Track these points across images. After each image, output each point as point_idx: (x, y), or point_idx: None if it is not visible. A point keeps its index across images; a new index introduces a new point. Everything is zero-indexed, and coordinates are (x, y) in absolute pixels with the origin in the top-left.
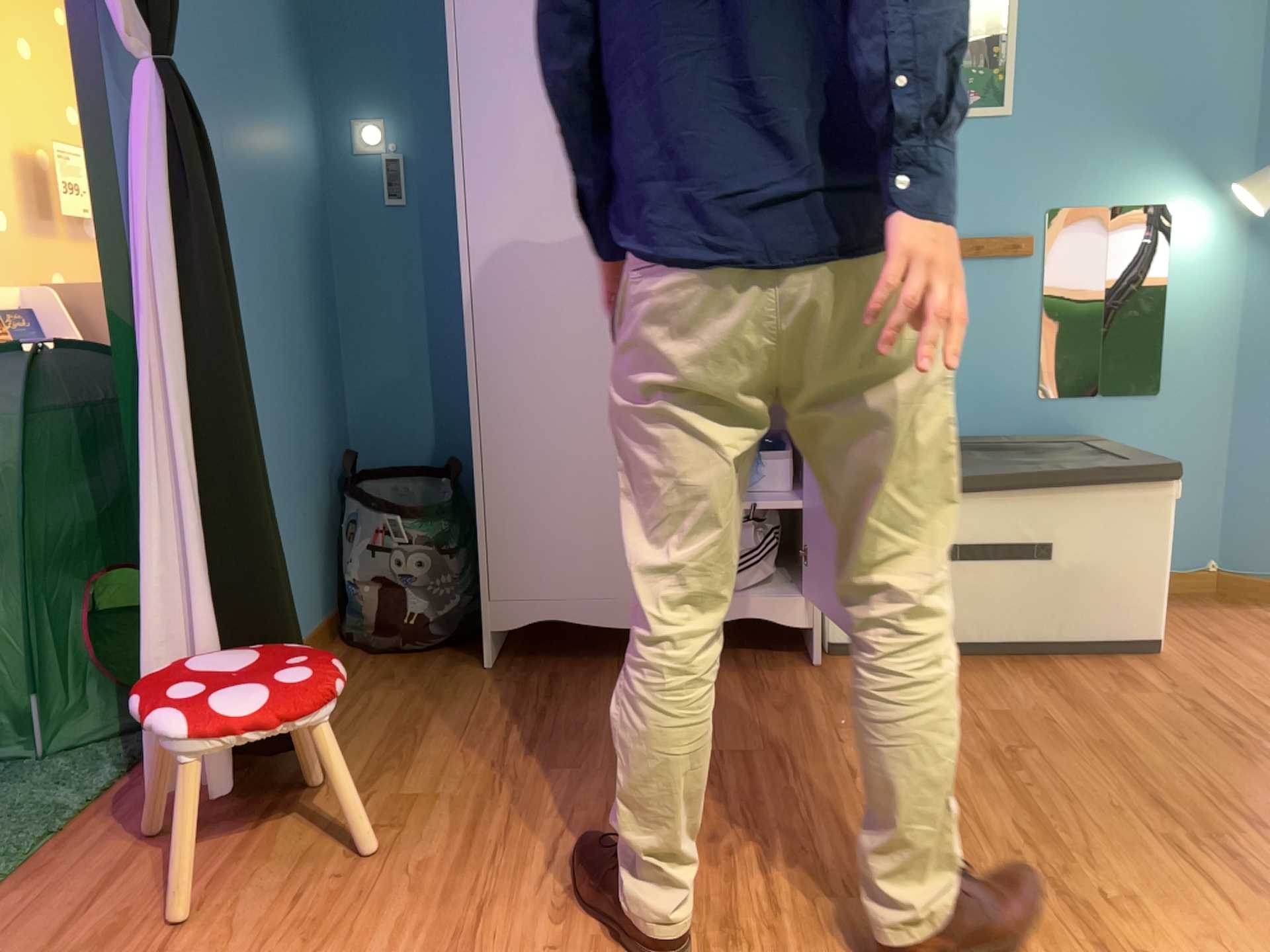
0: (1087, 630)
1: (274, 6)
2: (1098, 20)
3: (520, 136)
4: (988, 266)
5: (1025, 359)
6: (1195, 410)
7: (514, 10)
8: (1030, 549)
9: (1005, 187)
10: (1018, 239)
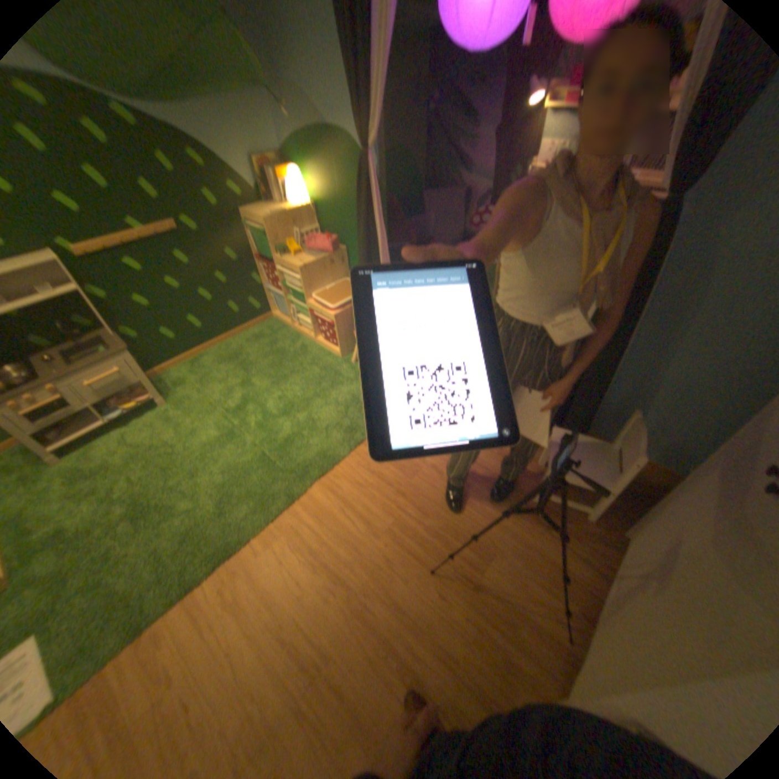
0: None
1: None
2: None
3: None
4: None
5: None
6: None
7: None
8: None
9: None
10: None
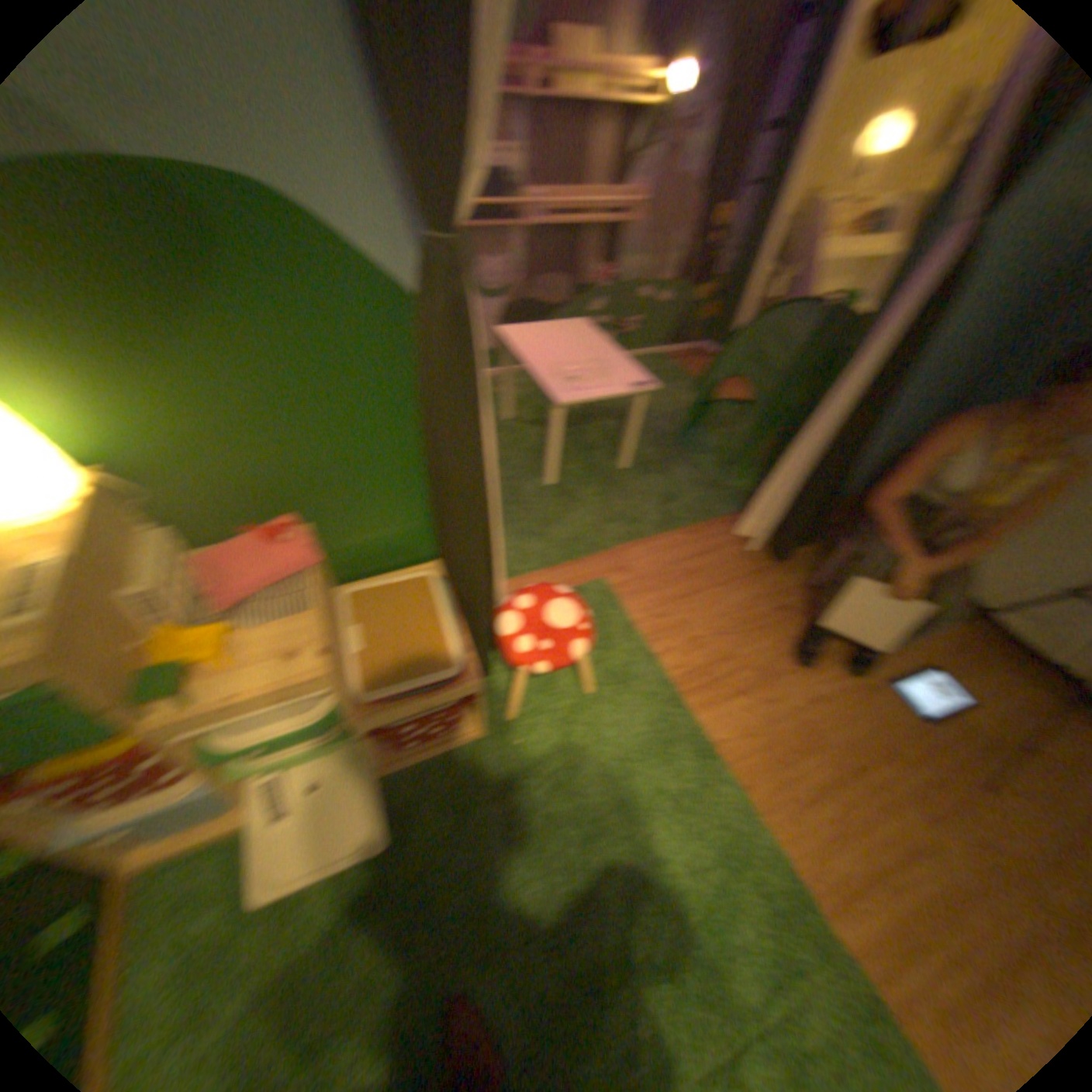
0: None
1: None
2: None
3: None
4: None
5: None
6: None
7: None
8: None
9: None
10: None
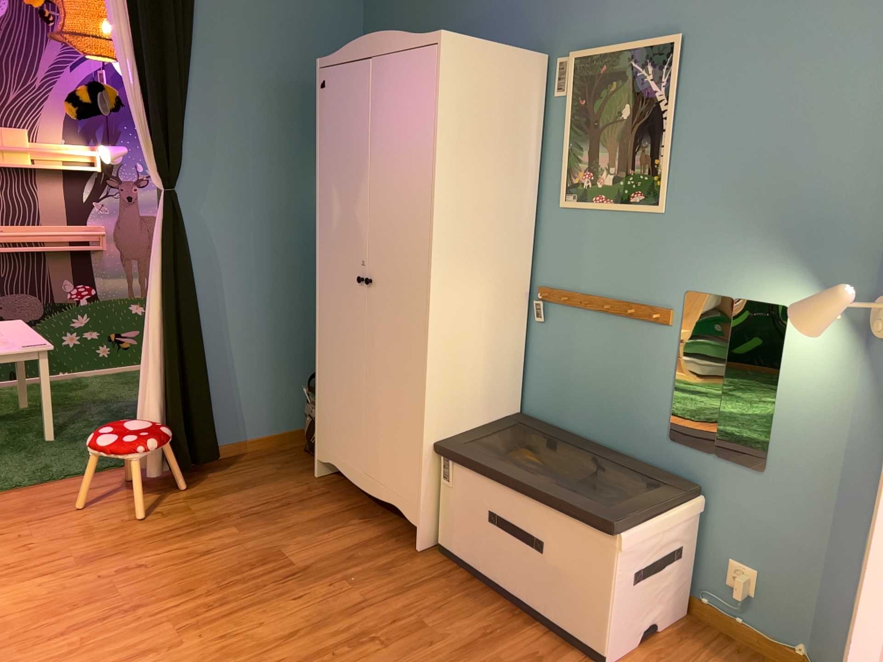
0: (560, 618)
1: (314, 135)
2: (736, 140)
3: (333, 214)
4: (641, 326)
5: (660, 404)
6: (796, 498)
7: (333, 151)
8: (530, 539)
9: (657, 268)
10: (660, 310)
